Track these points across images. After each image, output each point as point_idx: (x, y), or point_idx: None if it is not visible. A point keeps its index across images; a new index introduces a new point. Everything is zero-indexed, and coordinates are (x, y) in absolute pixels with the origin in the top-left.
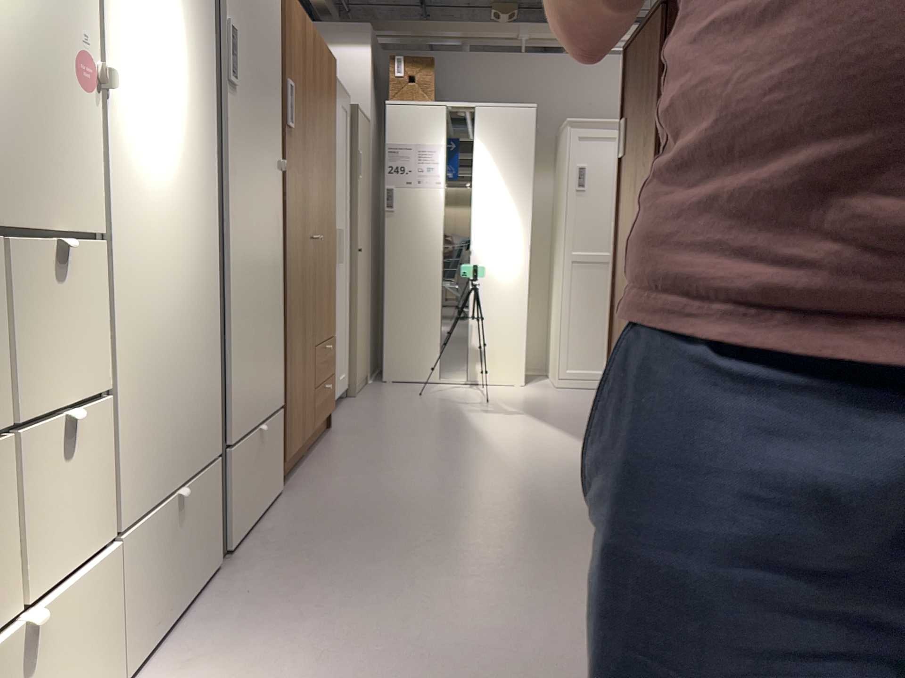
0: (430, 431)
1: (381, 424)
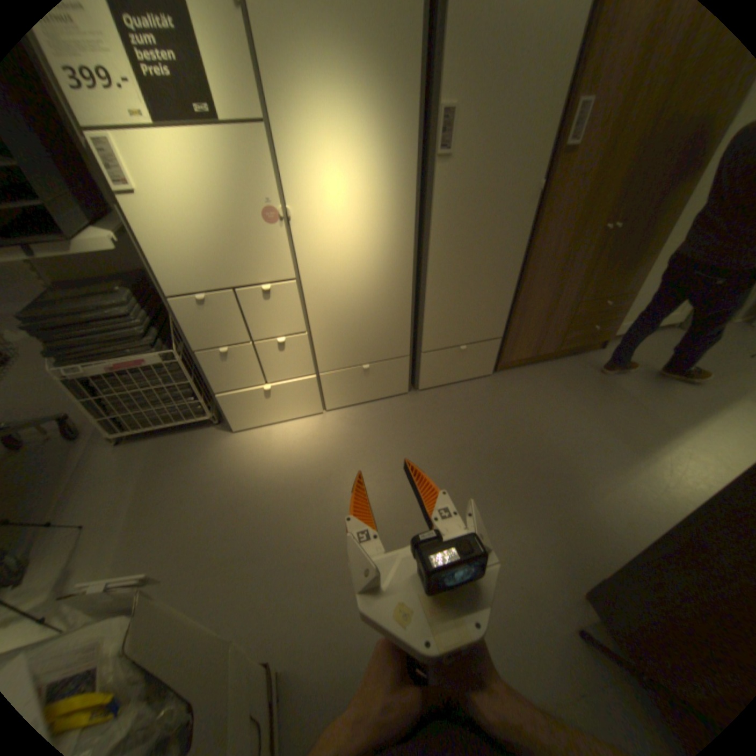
0: (666, 393)
1: (646, 365)
